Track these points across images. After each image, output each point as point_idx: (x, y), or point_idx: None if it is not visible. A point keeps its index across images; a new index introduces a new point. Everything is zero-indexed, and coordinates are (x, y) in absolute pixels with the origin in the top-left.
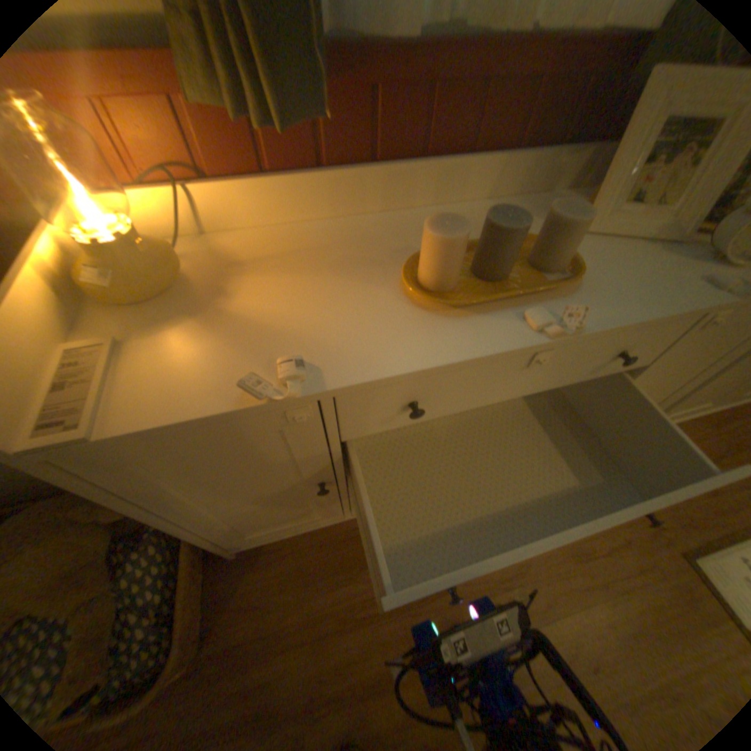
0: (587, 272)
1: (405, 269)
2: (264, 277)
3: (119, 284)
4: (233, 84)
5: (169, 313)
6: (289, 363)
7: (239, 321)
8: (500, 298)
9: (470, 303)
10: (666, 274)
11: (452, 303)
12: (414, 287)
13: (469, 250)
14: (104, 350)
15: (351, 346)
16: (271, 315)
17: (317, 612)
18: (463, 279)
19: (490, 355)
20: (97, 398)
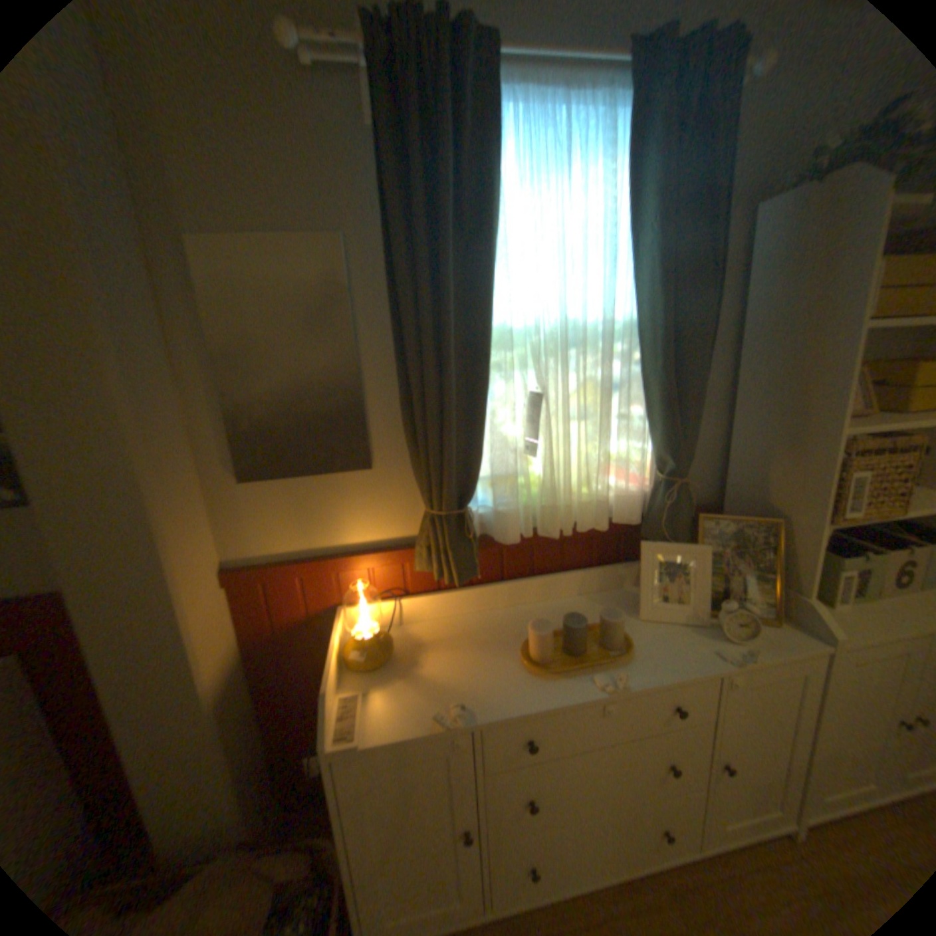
0: (638, 650)
1: (521, 649)
2: (438, 655)
3: (366, 661)
4: (436, 566)
5: (387, 679)
6: (456, 709)
7: (426, 684)
8: (577, 669)
9: (559, 672)
10: (691, 651)
11: (547, 672)
12: (527, 661)
13: (561, 636)
14: (356, 701)
15: (489, 700)
16: (443, 679)
17: None
18: (556, 656)
19: (573, 707)
20: (359, 727)
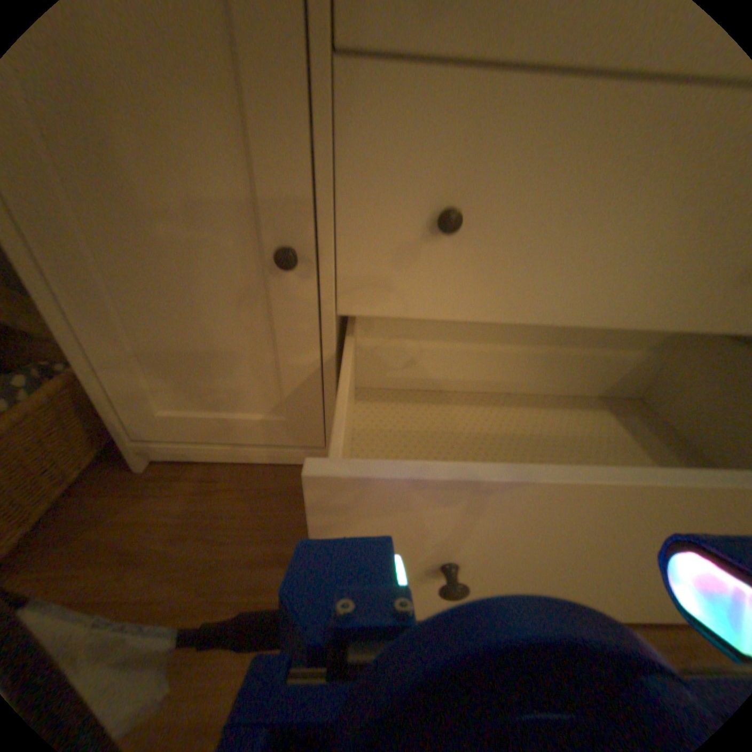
0: None
1: None
2: None
3: None
4: None
5: None
6: None
7: None
8: None
9: None
10: None
11: None
12: None
13: None
14: None
15: None
16: None
17: (222, 592)
18: None
19: None
20: None
